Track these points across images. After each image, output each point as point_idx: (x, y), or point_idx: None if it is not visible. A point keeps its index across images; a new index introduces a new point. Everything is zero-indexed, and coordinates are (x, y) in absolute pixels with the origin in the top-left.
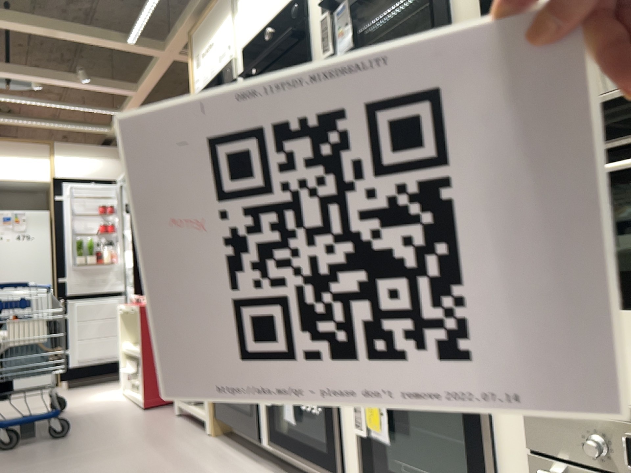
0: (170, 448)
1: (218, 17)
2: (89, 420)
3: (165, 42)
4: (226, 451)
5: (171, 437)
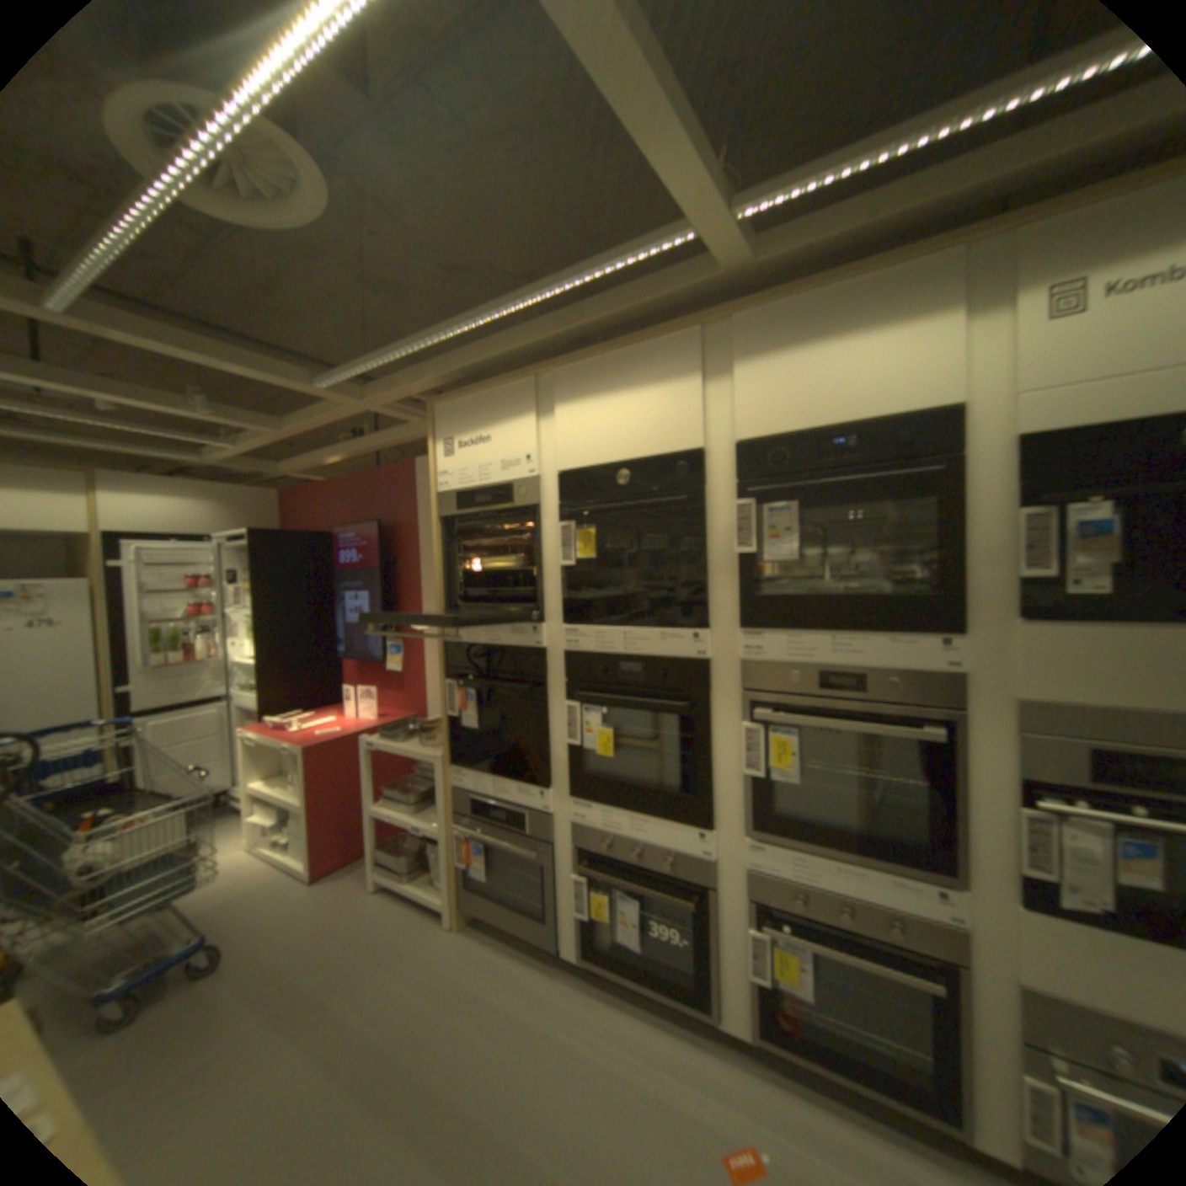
0: (409, 972)
1: (503, 407)
2: (226, 925)
3: (362, 390)
4: (493, 963)
5: (394, 947)
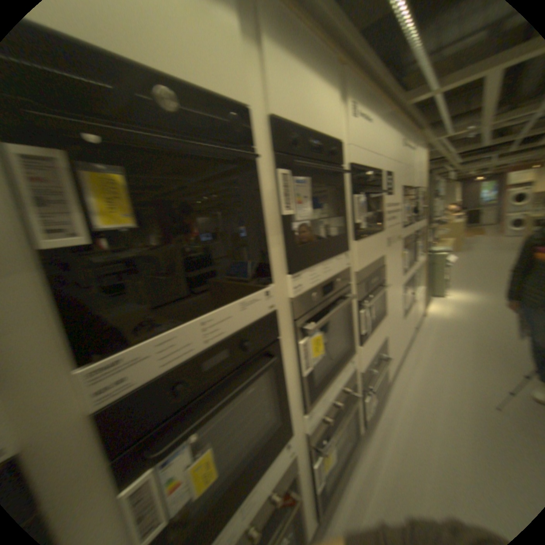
0: None
1: None
2: None
3: None
4: None
5: None
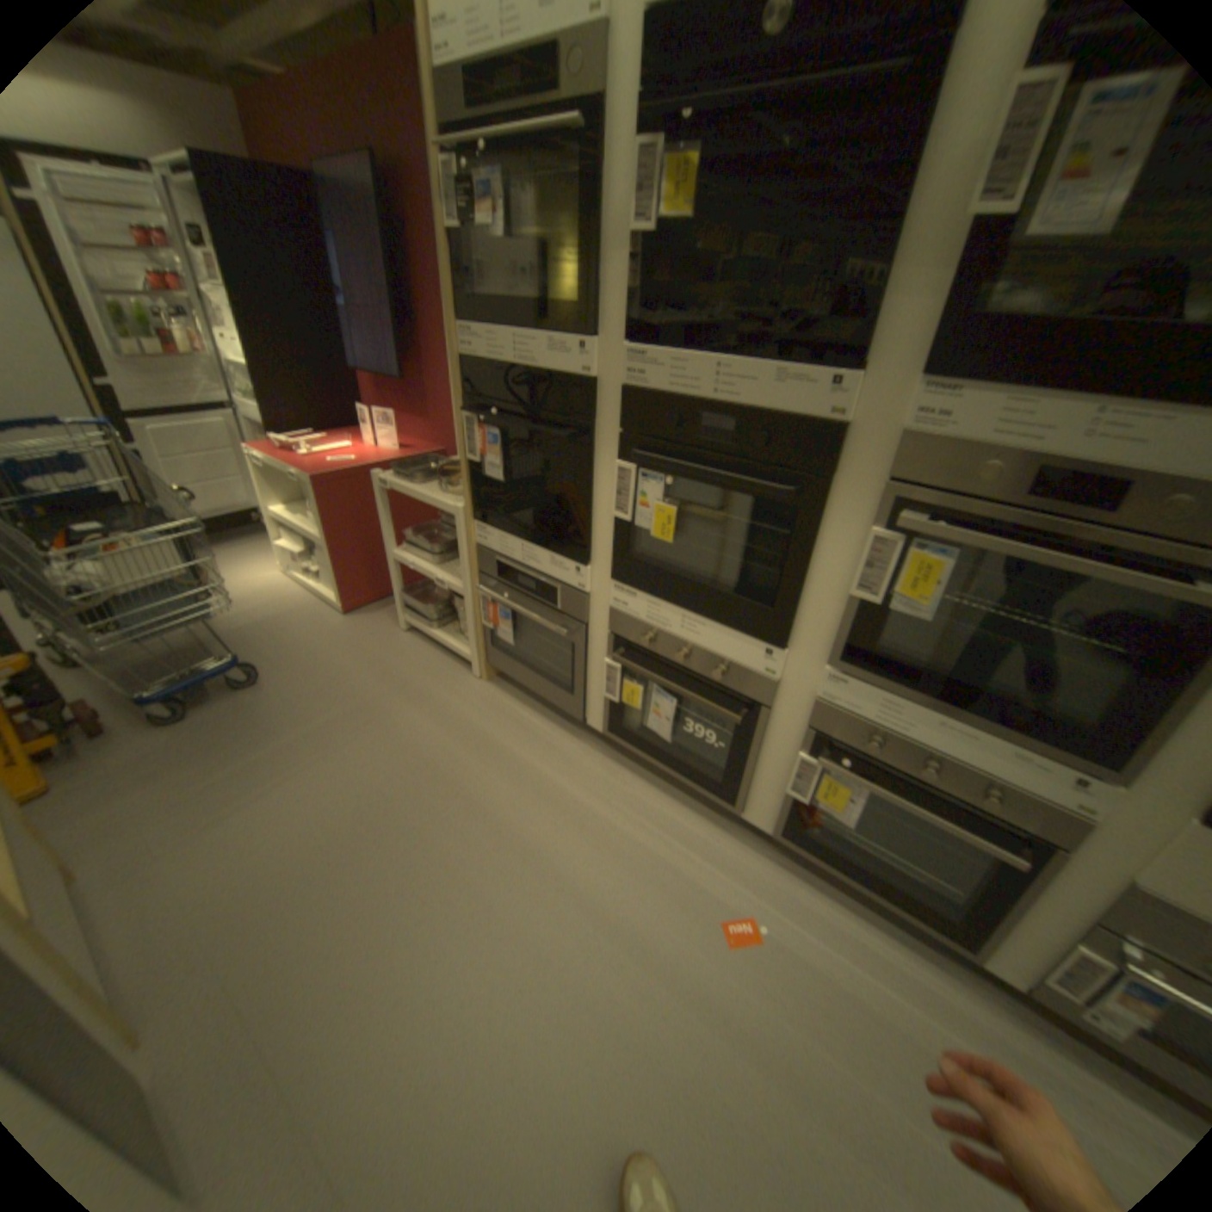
0: (440, 710)
1: None
2: (267, 641)
3: None
4: (522, 714)
5: (427, 685)
